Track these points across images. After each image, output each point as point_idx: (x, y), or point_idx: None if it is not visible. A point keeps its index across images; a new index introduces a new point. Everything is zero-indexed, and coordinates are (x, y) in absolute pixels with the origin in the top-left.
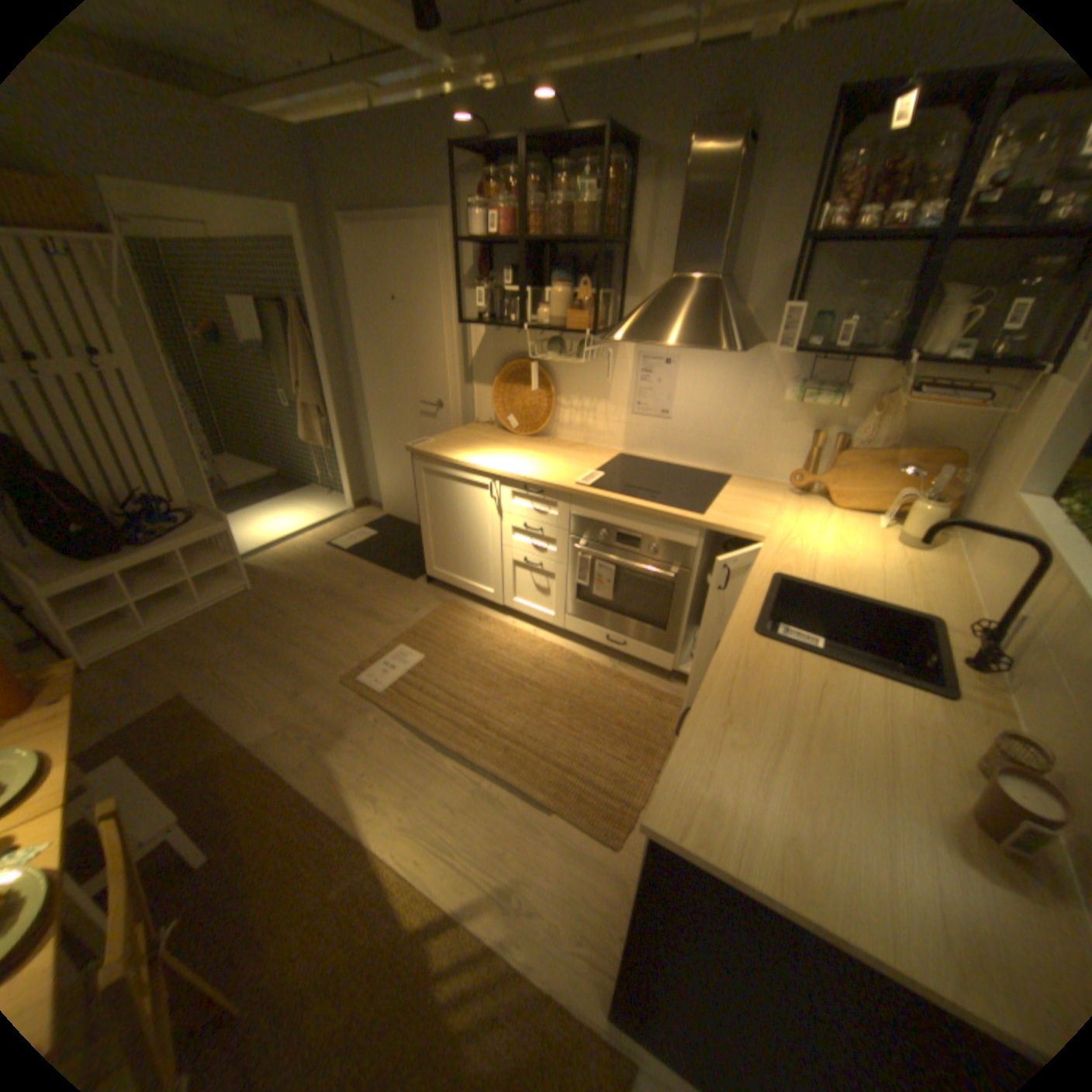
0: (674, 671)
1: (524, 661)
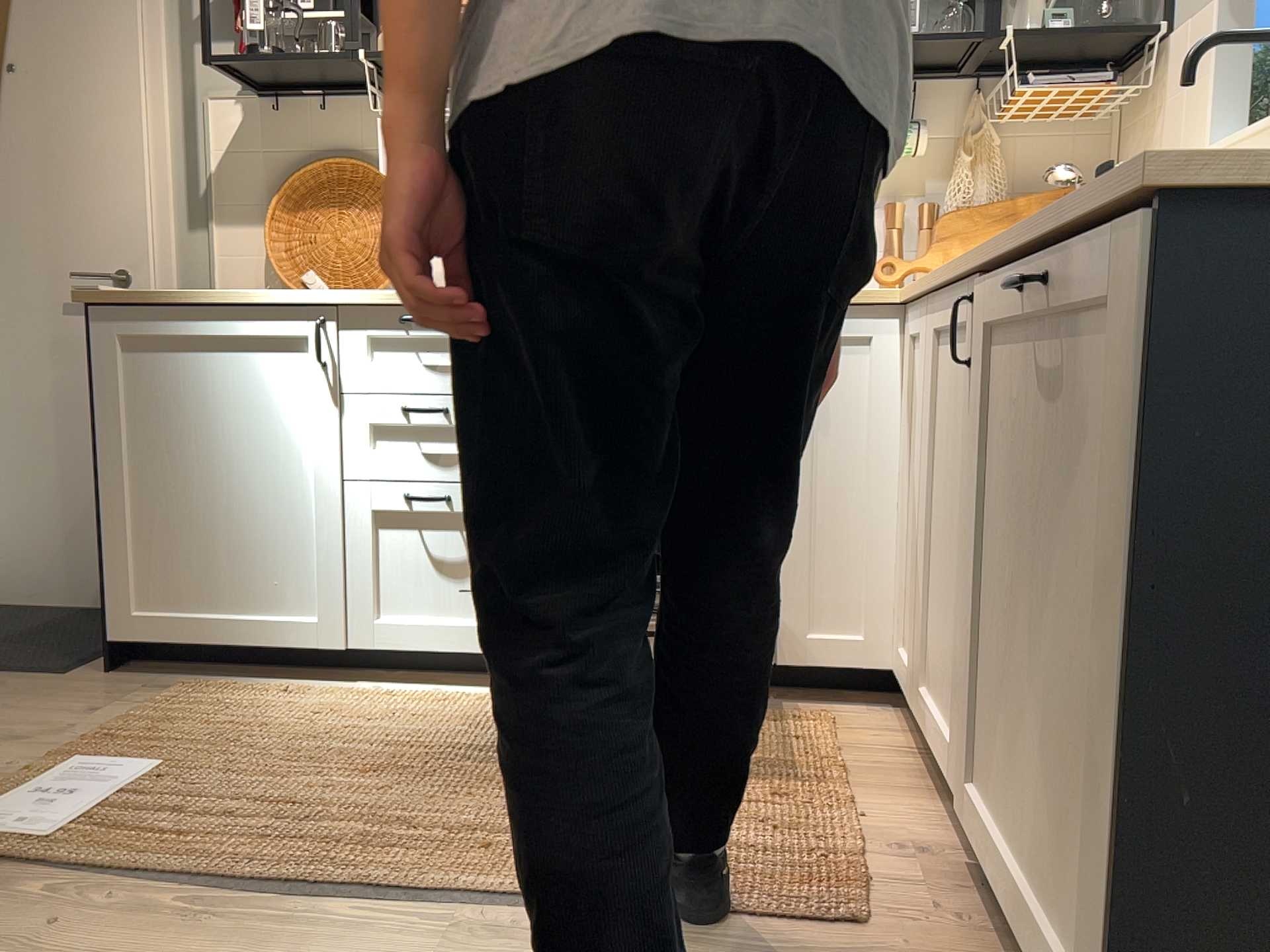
0: (783, 662)
1: (446, 729)
